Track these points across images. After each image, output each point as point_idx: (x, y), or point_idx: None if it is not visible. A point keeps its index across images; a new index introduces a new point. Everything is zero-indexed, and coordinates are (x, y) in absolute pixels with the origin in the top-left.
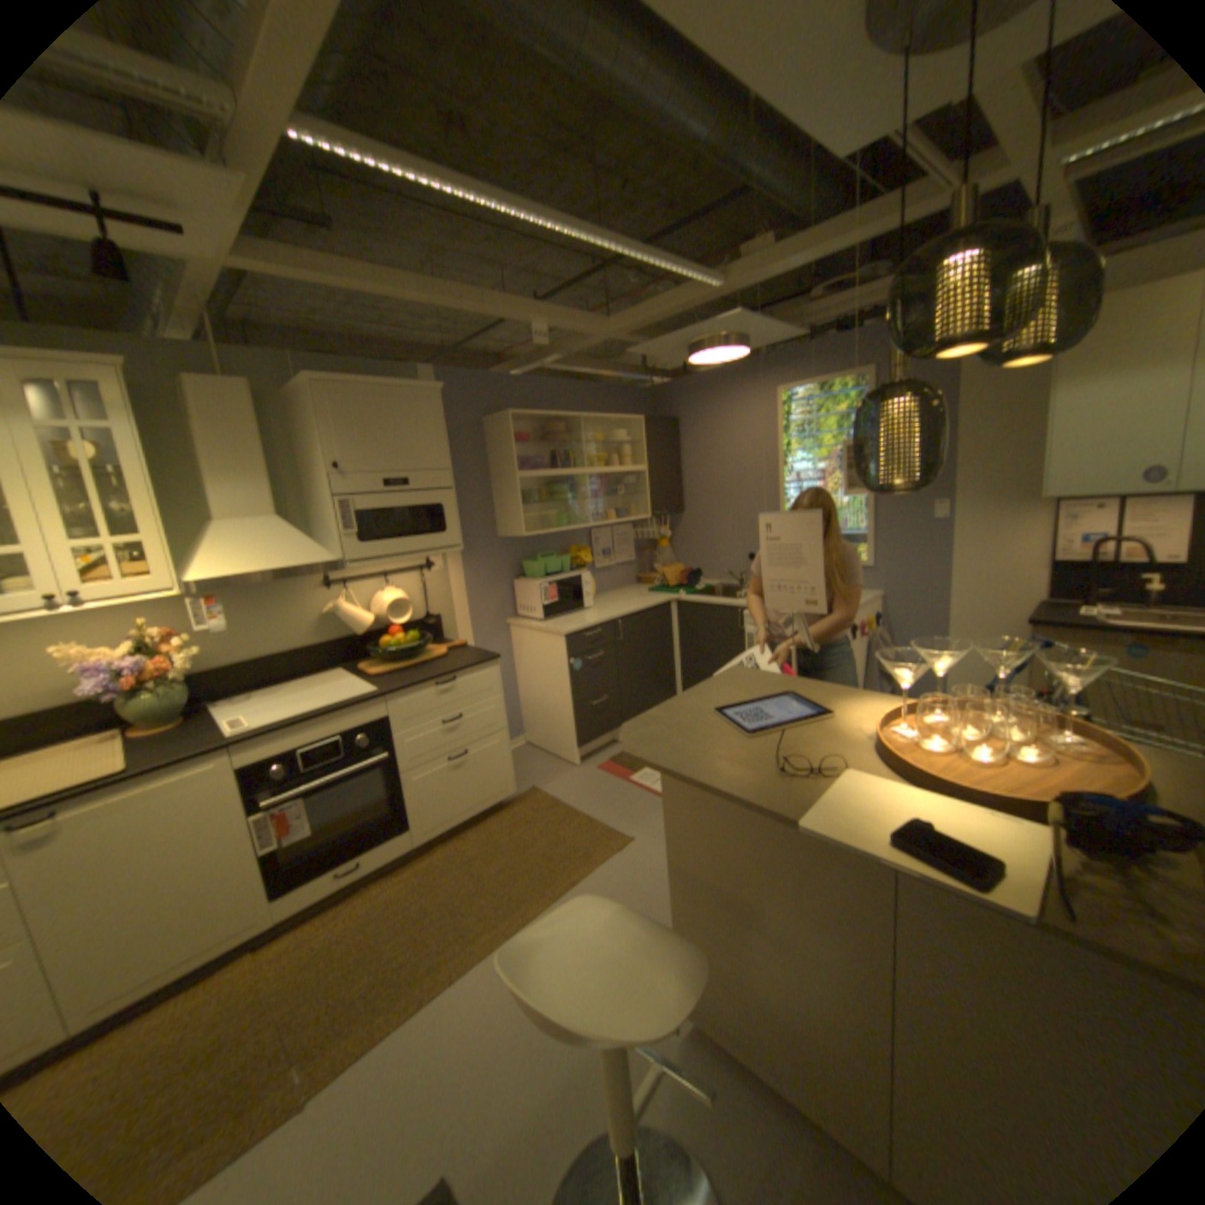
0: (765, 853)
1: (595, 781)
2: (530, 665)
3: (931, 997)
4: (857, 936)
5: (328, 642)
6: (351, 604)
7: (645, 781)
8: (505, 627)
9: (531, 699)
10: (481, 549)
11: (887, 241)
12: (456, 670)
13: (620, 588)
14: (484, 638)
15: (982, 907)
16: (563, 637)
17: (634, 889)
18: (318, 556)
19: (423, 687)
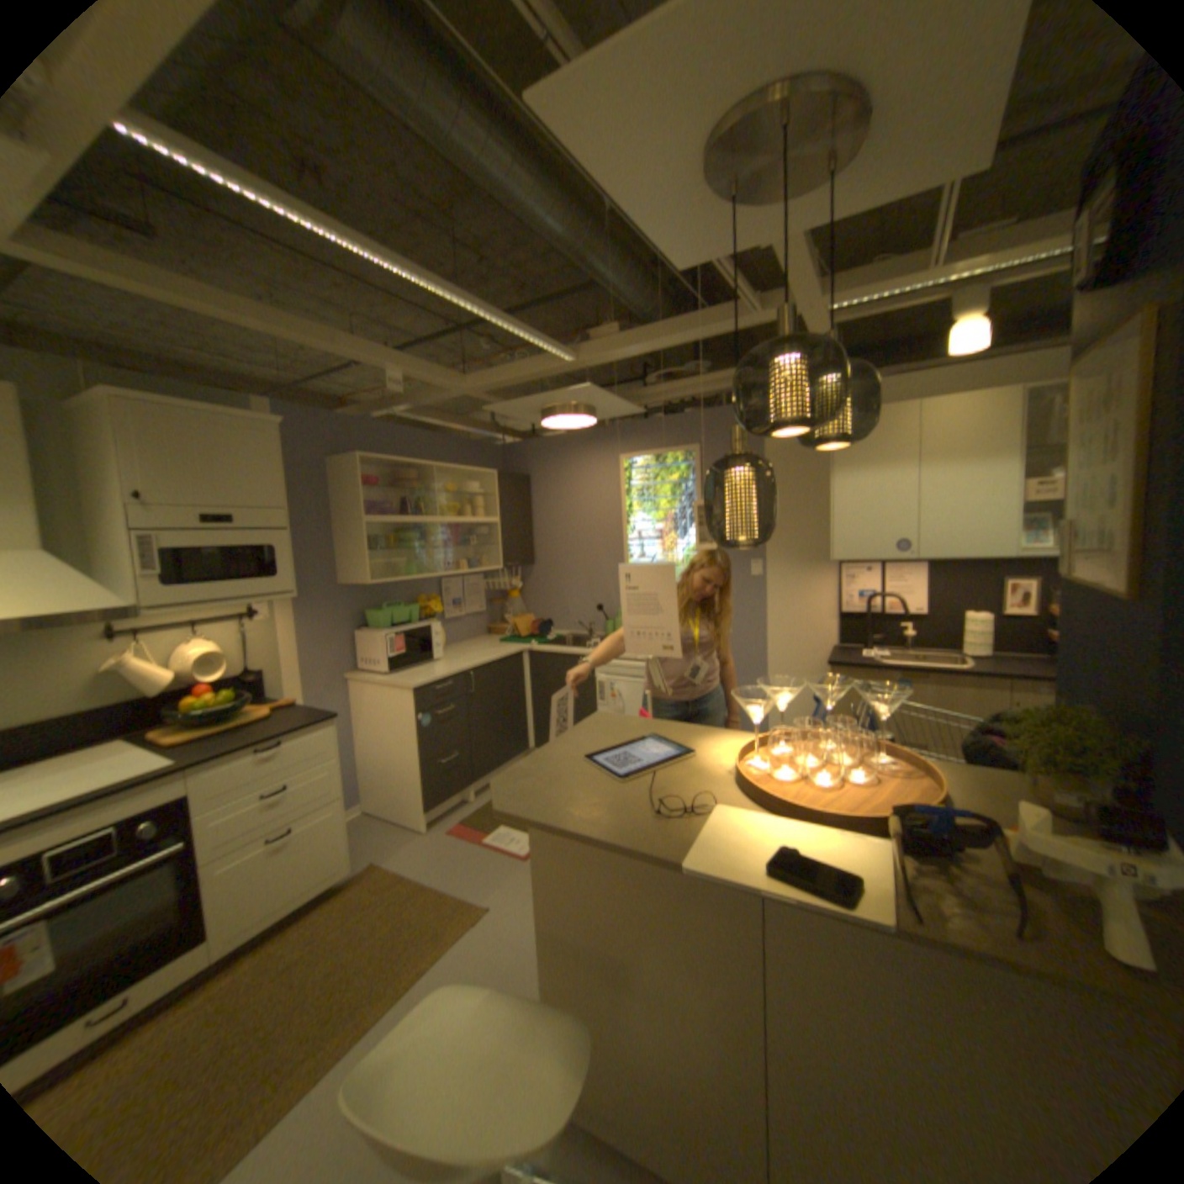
0: (639, 902)
1: (443, 848)
2: (370, 724)
3: (798, 1024)
4: (729, 975)
5: (103, 707)
6: (141, 660)
7: (498, 842)
8: (342, 683)
9: (370, 762)
10: (316, 596)
11: (704, 347)
12: (282, 733)
13: (471, 638)
14: (315, 696)
15: (836, 923)
16: (411, 691)
17: (490, 967)
18: (101, 600)
19: (237, 757)
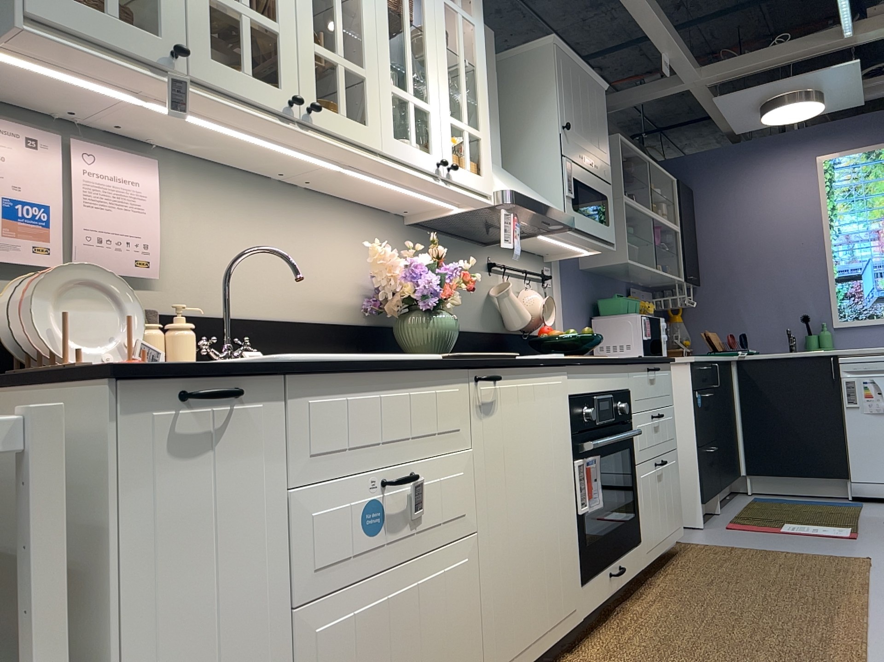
0: None
1: (742, 533)
2: None
3: None
4: None
5: (490, 333)
6: (516, 292)
7: (801, 529)
8: None
9: None
10: (572, 276)
11: None
12: (659, 359)
13: None
14: None
15: None
16: (688, 366)
17: None
18: (559, 208)
19: (643, 368)
